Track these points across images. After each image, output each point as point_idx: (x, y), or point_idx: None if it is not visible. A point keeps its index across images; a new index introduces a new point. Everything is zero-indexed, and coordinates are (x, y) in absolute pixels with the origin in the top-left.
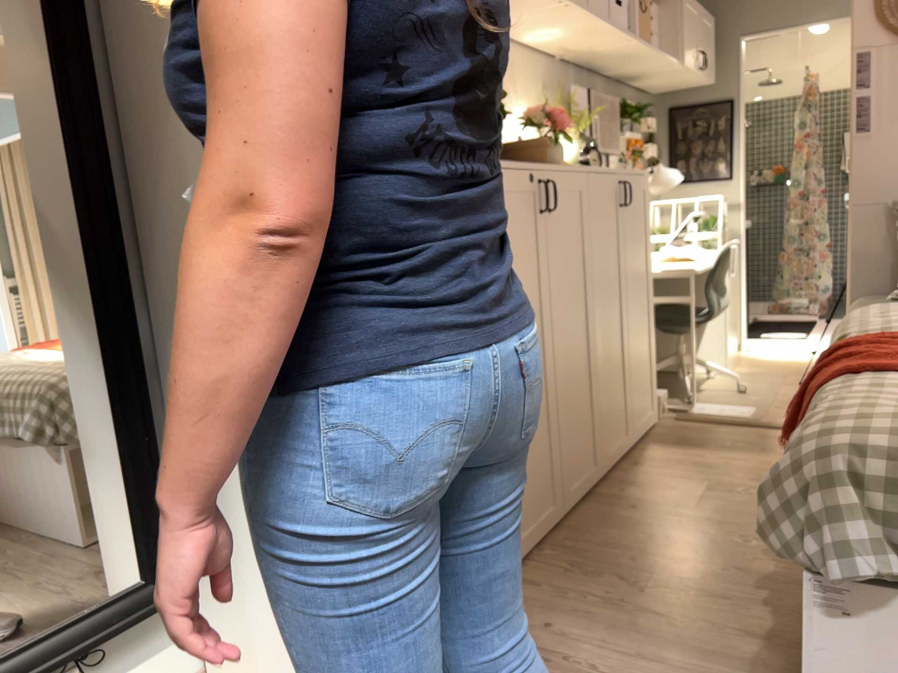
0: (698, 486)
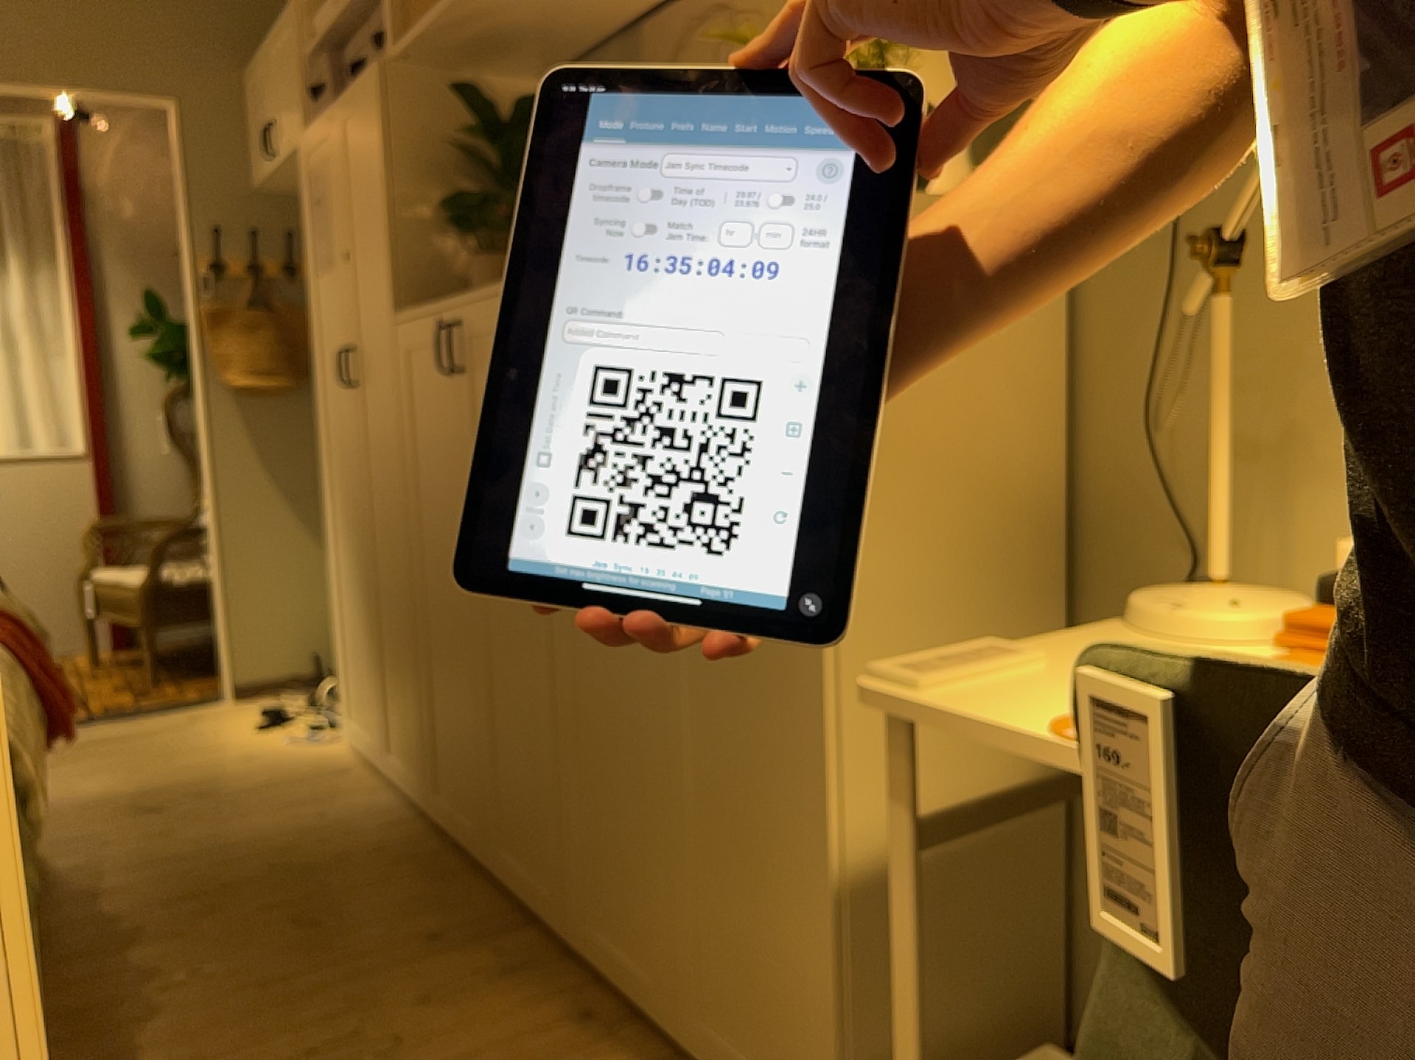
0: (389, 1045)
